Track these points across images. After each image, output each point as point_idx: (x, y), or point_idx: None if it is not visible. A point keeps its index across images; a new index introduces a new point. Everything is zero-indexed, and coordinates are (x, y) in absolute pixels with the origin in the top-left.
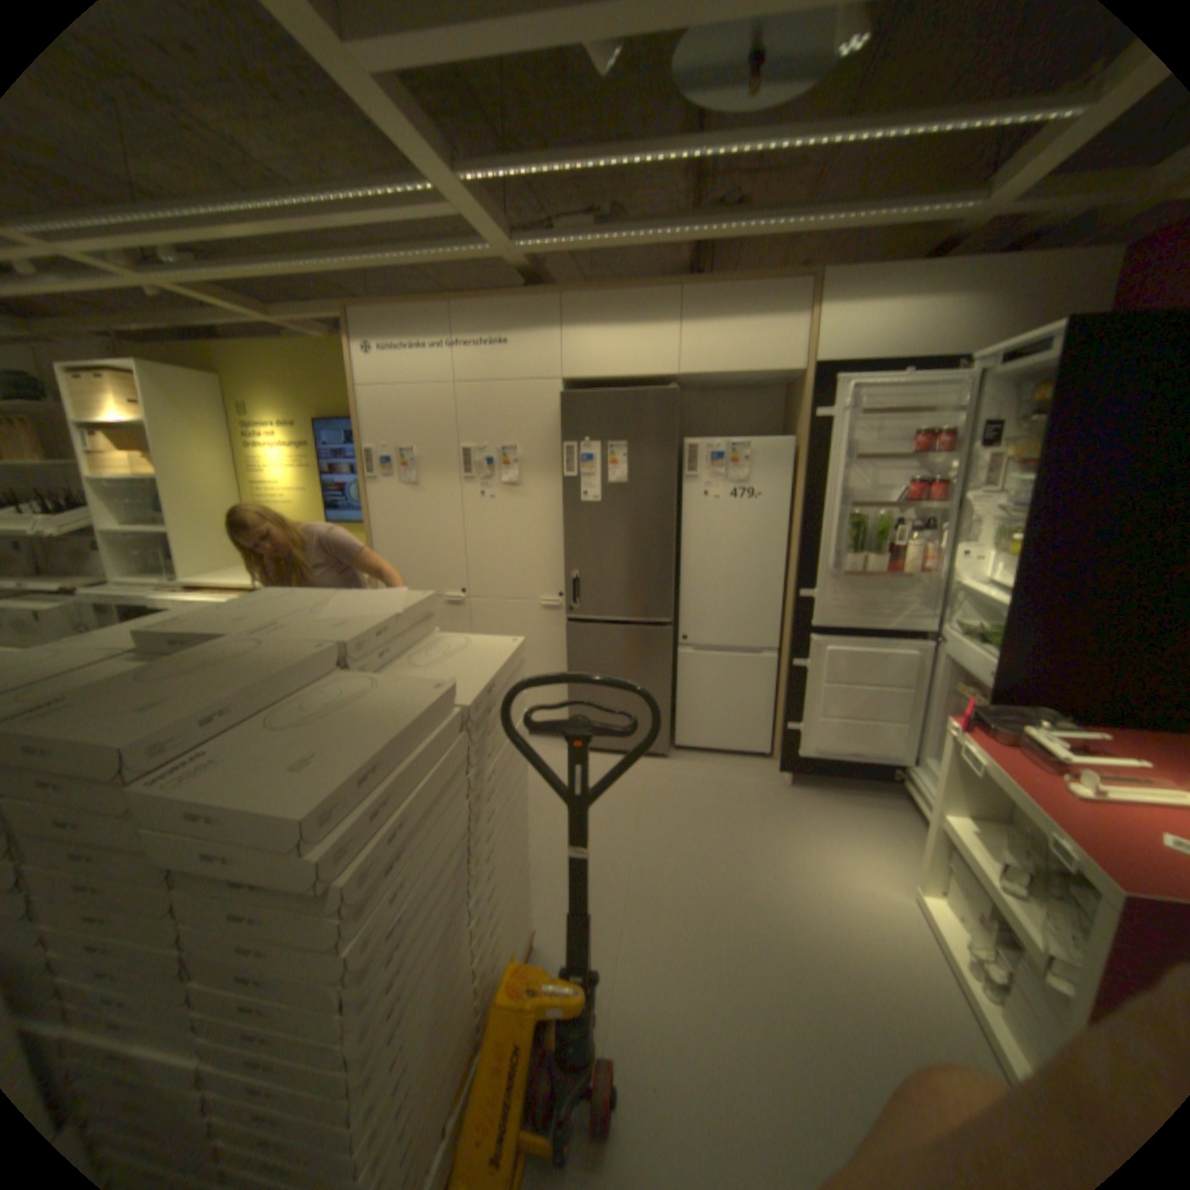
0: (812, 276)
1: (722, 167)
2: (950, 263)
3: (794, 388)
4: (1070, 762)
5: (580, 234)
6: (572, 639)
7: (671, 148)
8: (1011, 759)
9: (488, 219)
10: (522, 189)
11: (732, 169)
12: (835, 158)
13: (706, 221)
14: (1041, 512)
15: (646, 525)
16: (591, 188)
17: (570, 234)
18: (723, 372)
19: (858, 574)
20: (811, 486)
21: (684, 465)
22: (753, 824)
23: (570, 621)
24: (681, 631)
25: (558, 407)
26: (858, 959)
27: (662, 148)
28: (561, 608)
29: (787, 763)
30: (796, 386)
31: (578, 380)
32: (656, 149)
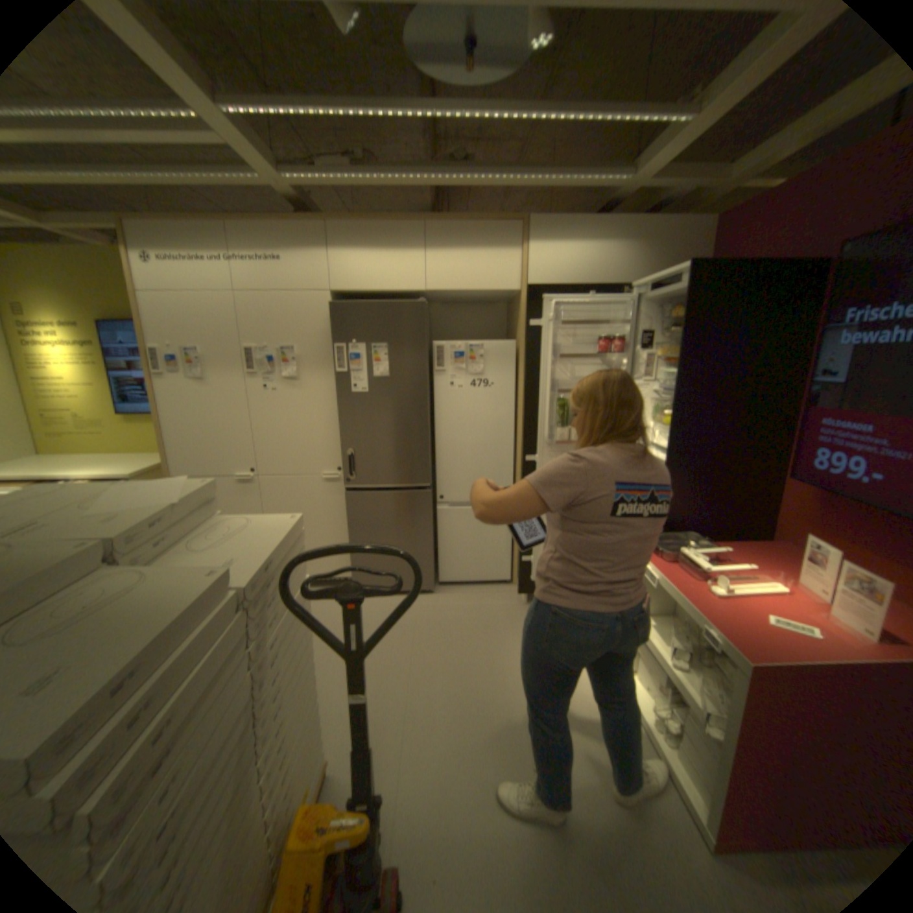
0: (521, 220)
1: (450, 130)
2: (613, 218)
3: (513, 304)
4: (709, 569)
5: (338, 172)
6: (351, 505)
7: (408, 107)
8: (673, 571)
9: (254, 150)
10: (286, 130)
11: (458, 133)
12: (533, 133)
13: (440, 171)
14: (681, 395)
15: (406, 410)
16: (346, 135)
17: (329, 171)
18: (460, 289)
19: (565, 442)
20: (528, 378)
21: (434, 362)
22: (501, 638)
23: (348, 490)
24: (439, 492)
25: (328, 314)
26: (581, 732)
27: (400, 105)
28: (340, 479)
29: (522, 586)
30: (514, 303)
31: (344, 292)
32: (396, 106)
